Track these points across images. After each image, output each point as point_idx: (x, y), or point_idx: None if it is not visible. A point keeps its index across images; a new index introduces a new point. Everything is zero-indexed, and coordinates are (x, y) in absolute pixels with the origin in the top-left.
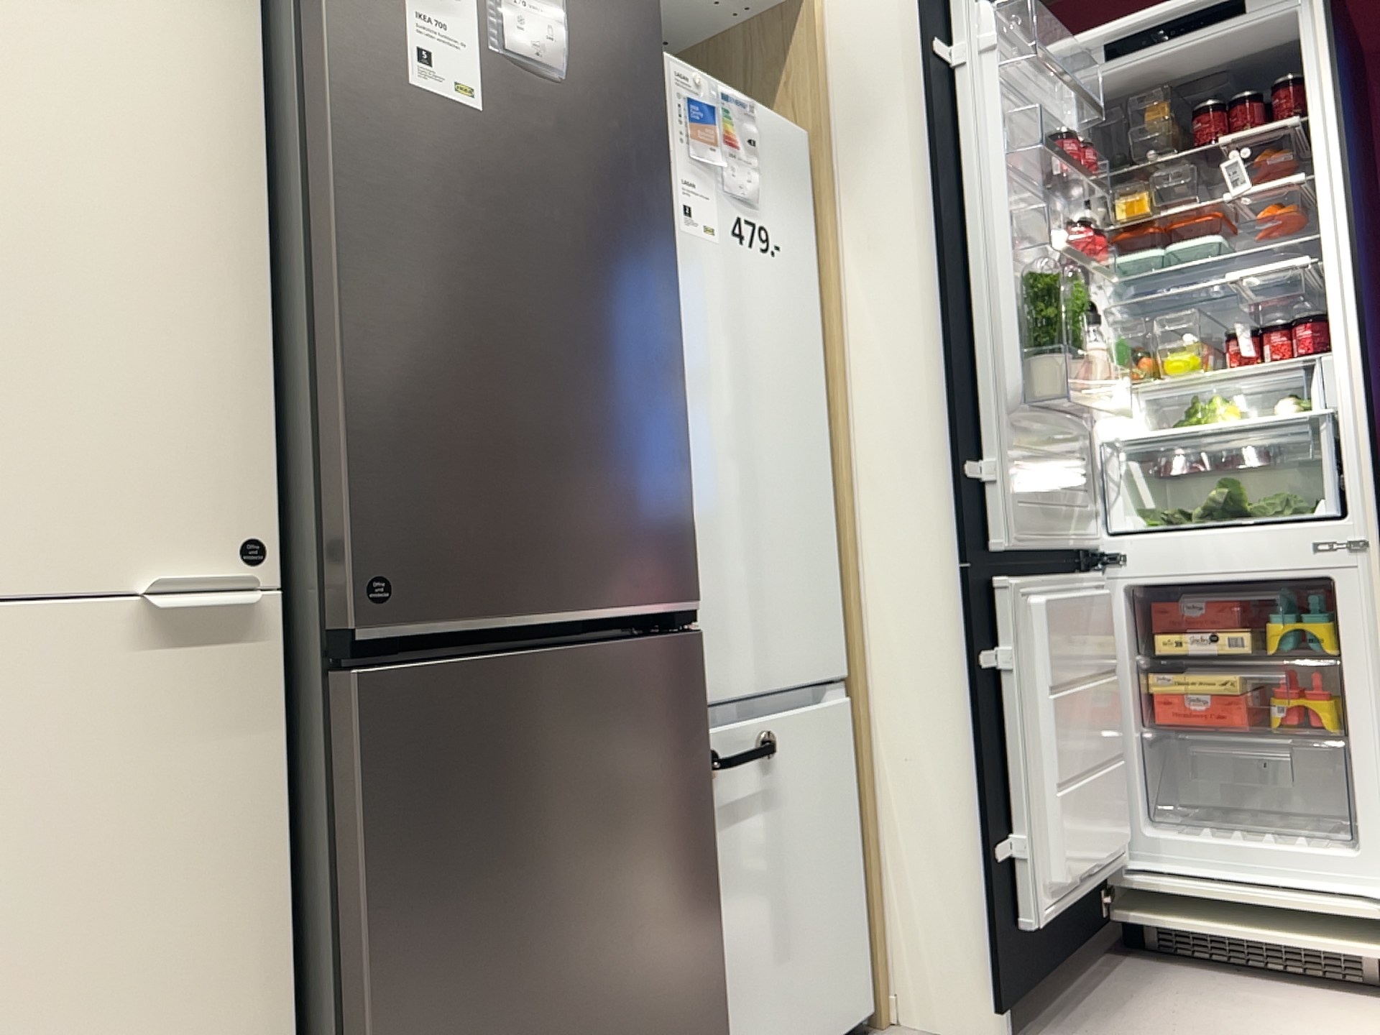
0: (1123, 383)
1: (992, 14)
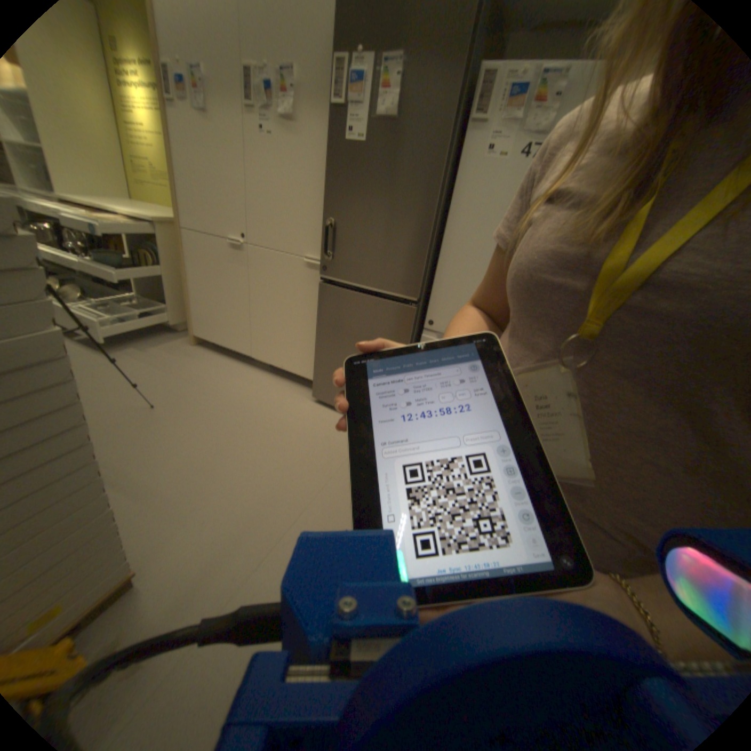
0: None
1: None
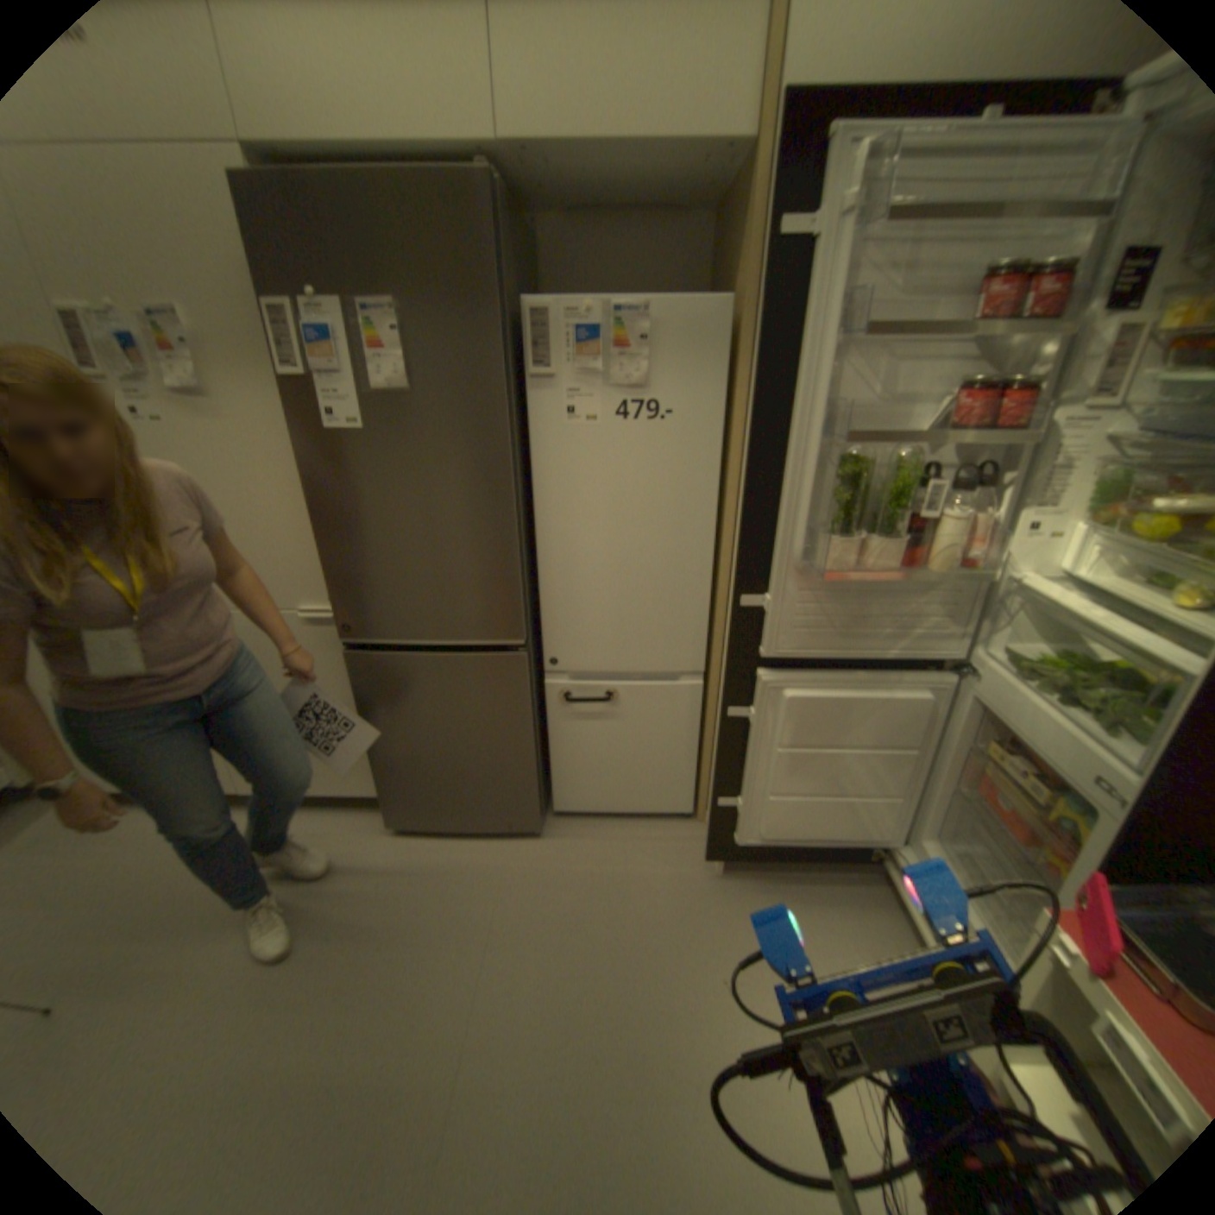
0: (1090, 520)
1: (874, 156)
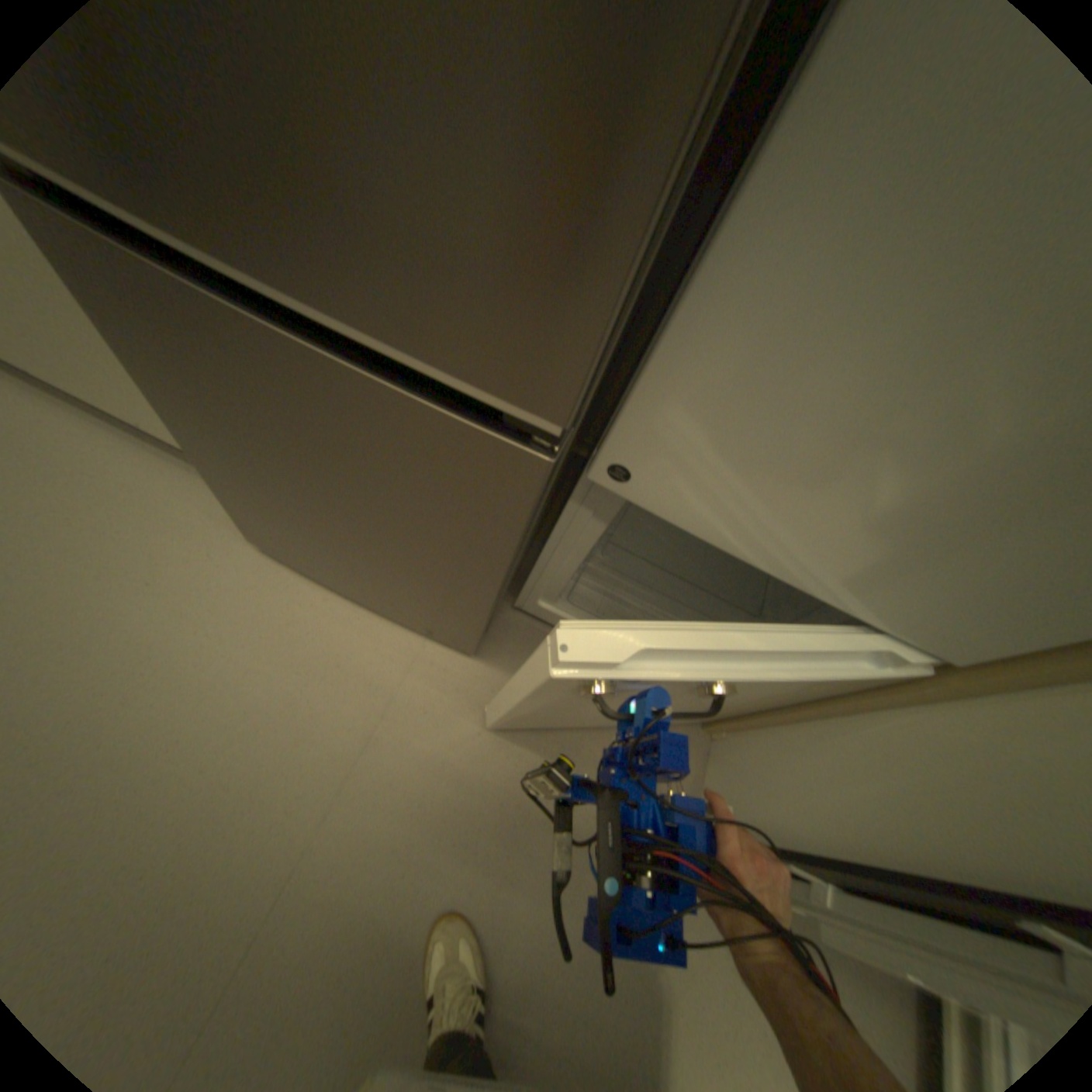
0: None
1: None
